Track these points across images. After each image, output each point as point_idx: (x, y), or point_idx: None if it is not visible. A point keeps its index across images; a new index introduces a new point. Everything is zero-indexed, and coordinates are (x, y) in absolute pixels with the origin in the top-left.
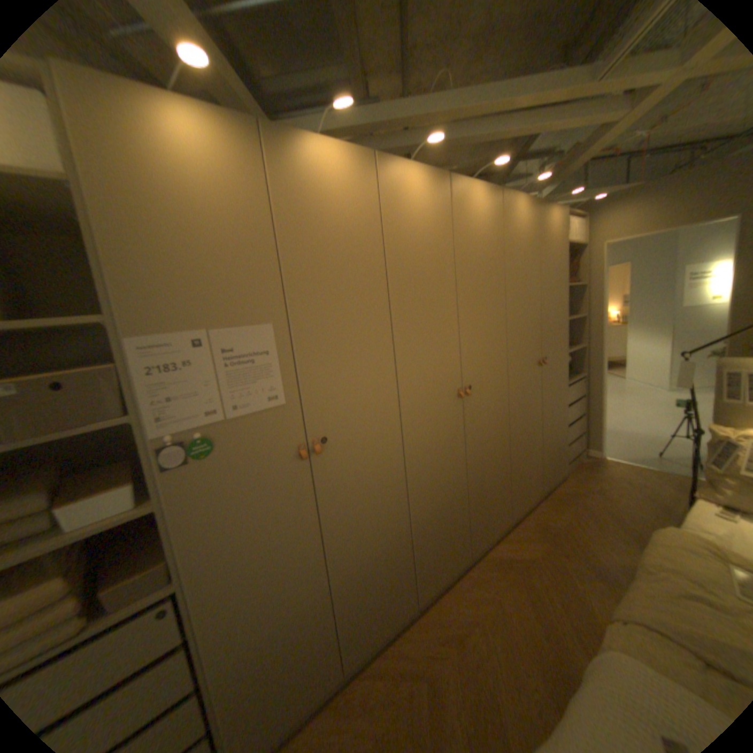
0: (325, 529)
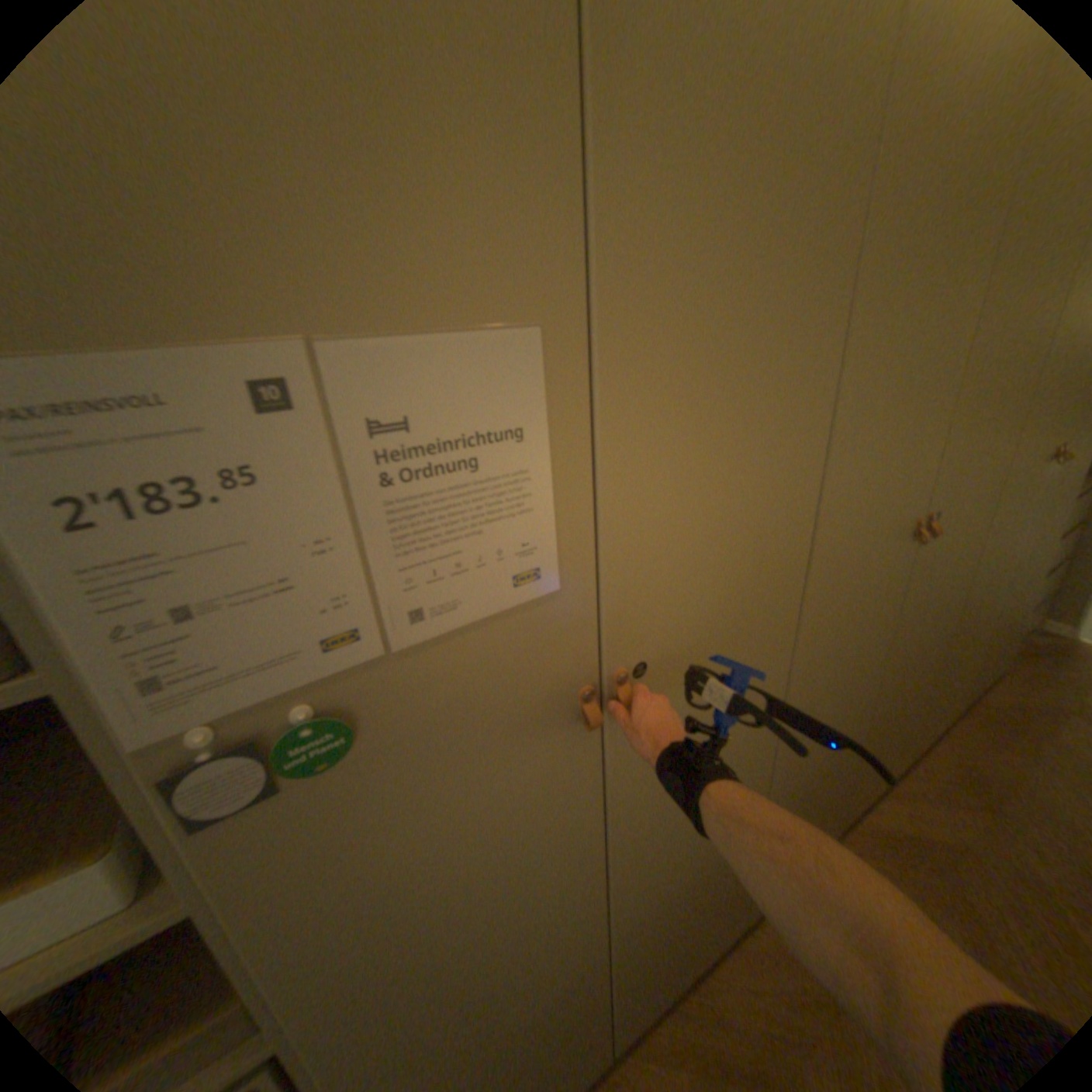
0: (617, 851)
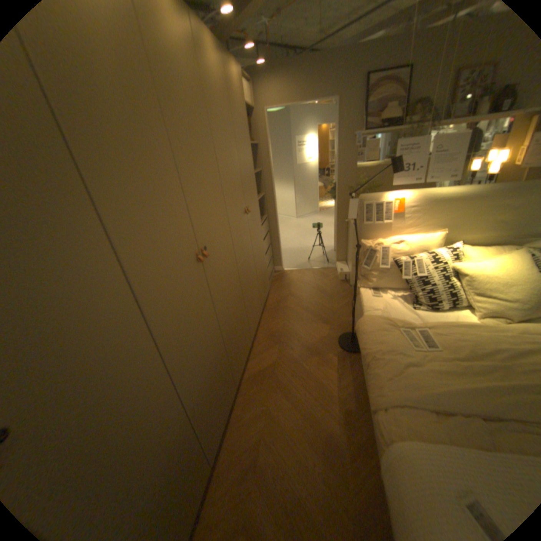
0: None
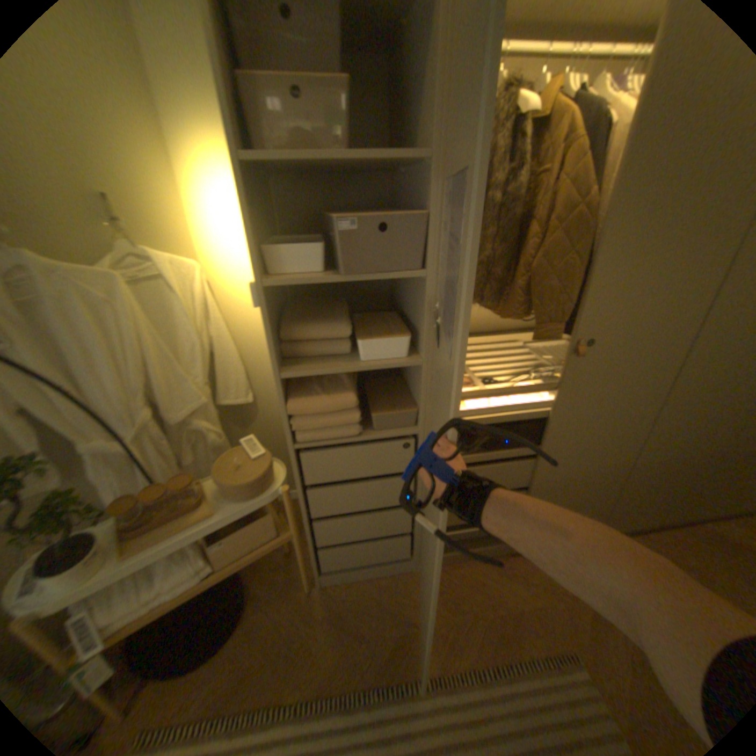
0: (550, 432)
